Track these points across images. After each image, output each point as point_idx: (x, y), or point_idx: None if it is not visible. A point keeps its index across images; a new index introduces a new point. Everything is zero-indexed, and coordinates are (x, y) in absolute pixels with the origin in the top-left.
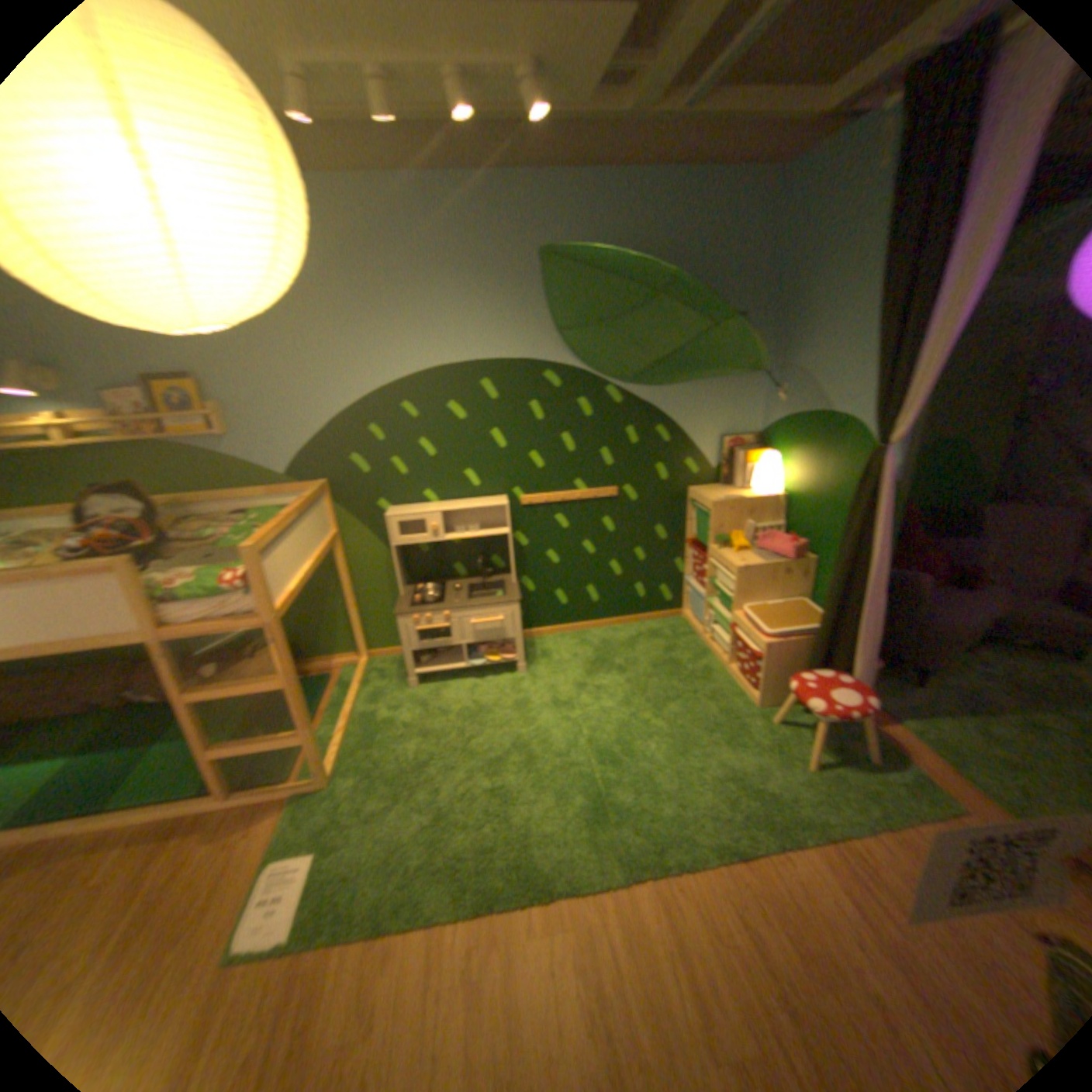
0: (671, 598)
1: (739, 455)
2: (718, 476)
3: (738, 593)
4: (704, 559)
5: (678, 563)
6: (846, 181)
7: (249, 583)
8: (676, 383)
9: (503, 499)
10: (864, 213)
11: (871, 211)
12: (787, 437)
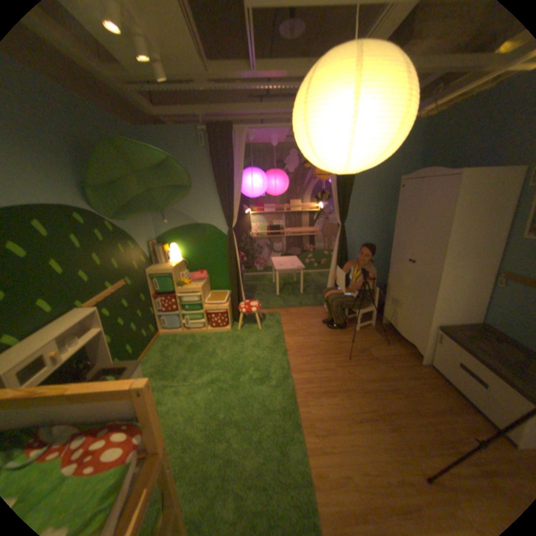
0: (153, 328)
1: (159, 248)
2: (150, 261)
3: (203, 297)
4: (174, 295)
5: (150, 309)
6: (175, 144)
7: (150, 418)
8: (130, 218)
9: (78, 309)
10: (188, 157)
11: (191, 157)
12: (174, 237)
